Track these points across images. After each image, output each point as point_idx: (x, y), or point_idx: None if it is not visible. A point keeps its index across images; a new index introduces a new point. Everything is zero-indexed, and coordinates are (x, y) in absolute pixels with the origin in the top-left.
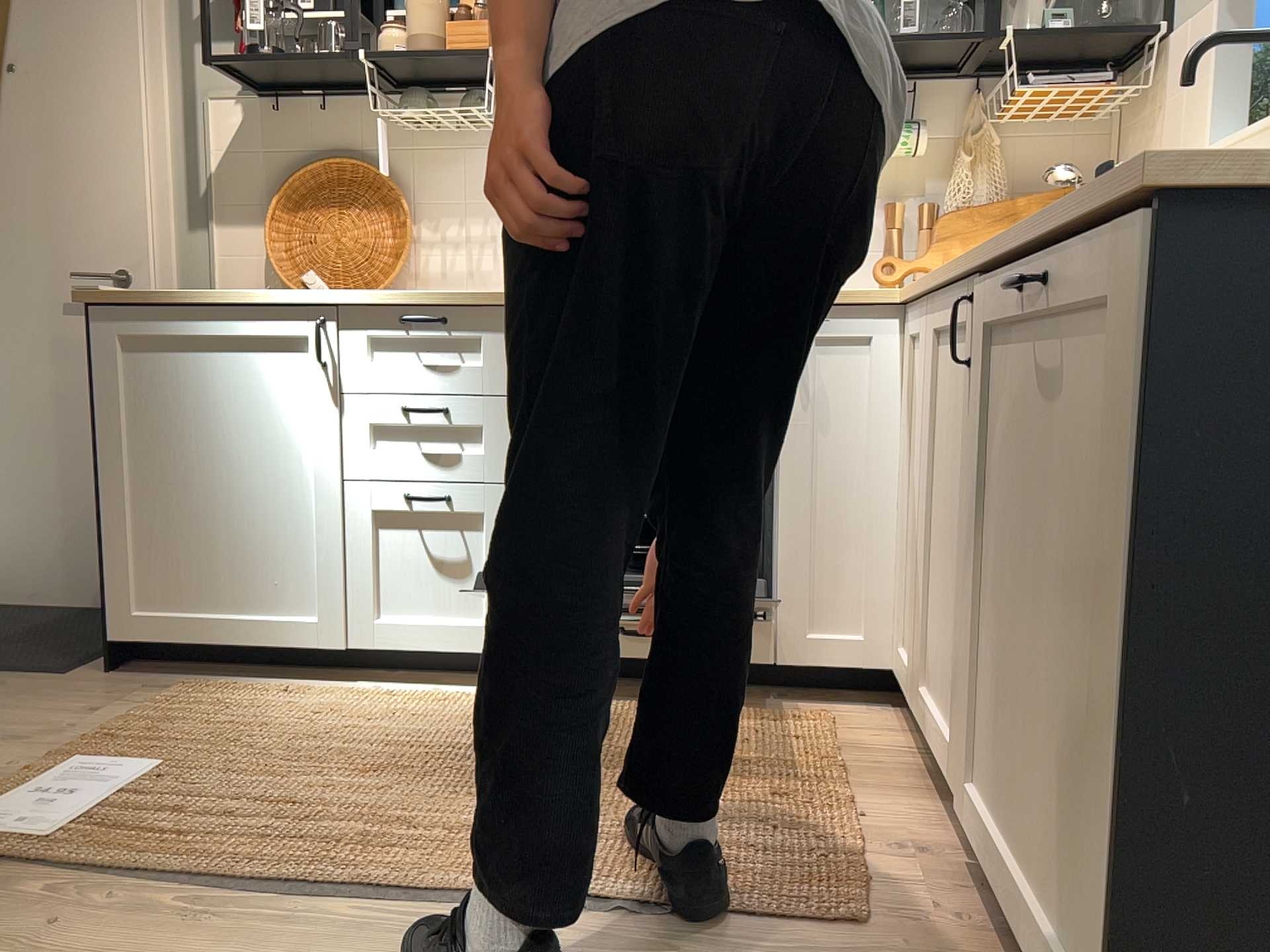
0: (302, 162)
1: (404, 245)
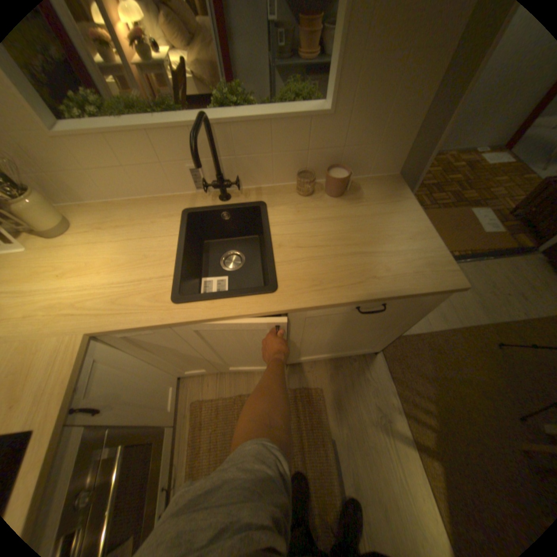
0: None
1: None
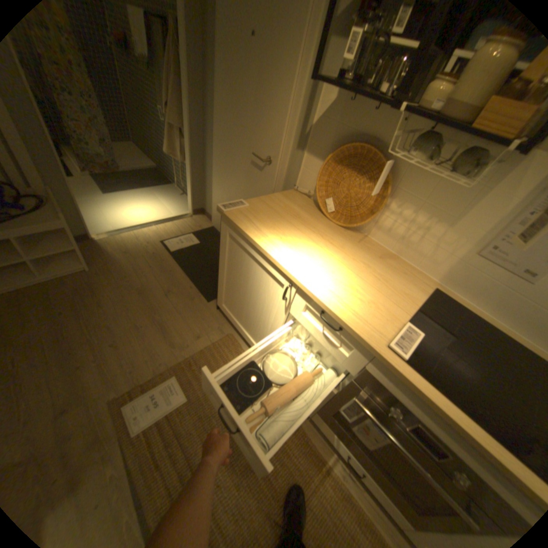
0: (355, 136)
1: (378, 212)
